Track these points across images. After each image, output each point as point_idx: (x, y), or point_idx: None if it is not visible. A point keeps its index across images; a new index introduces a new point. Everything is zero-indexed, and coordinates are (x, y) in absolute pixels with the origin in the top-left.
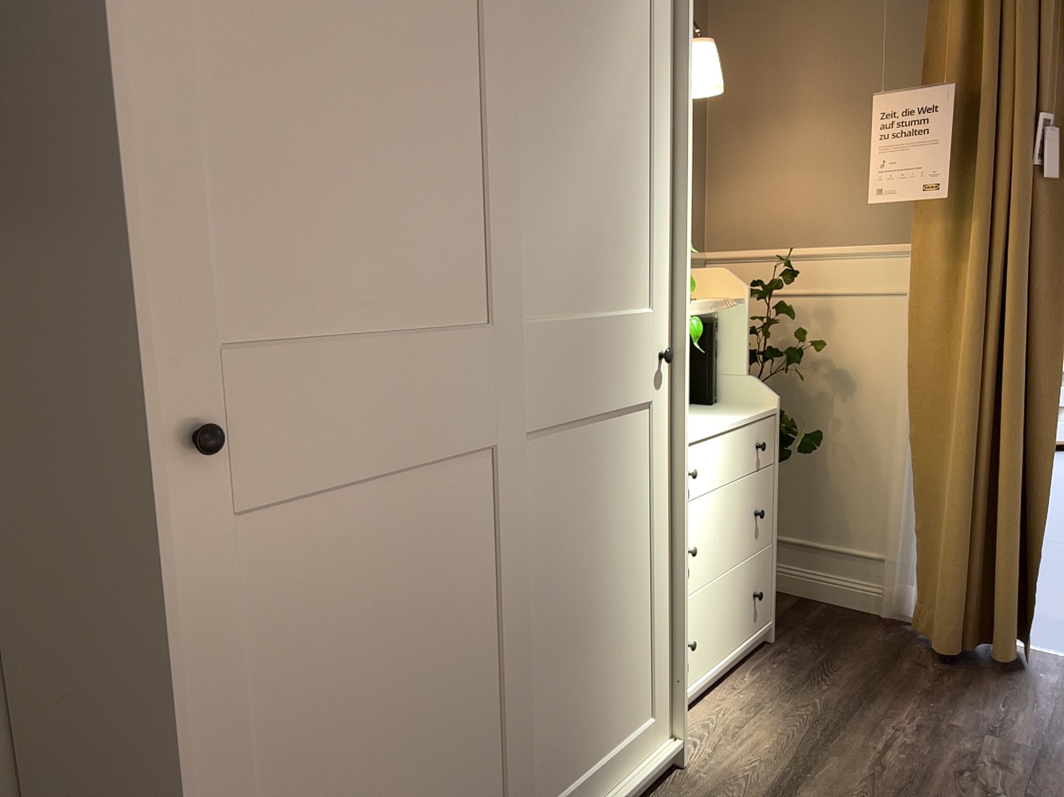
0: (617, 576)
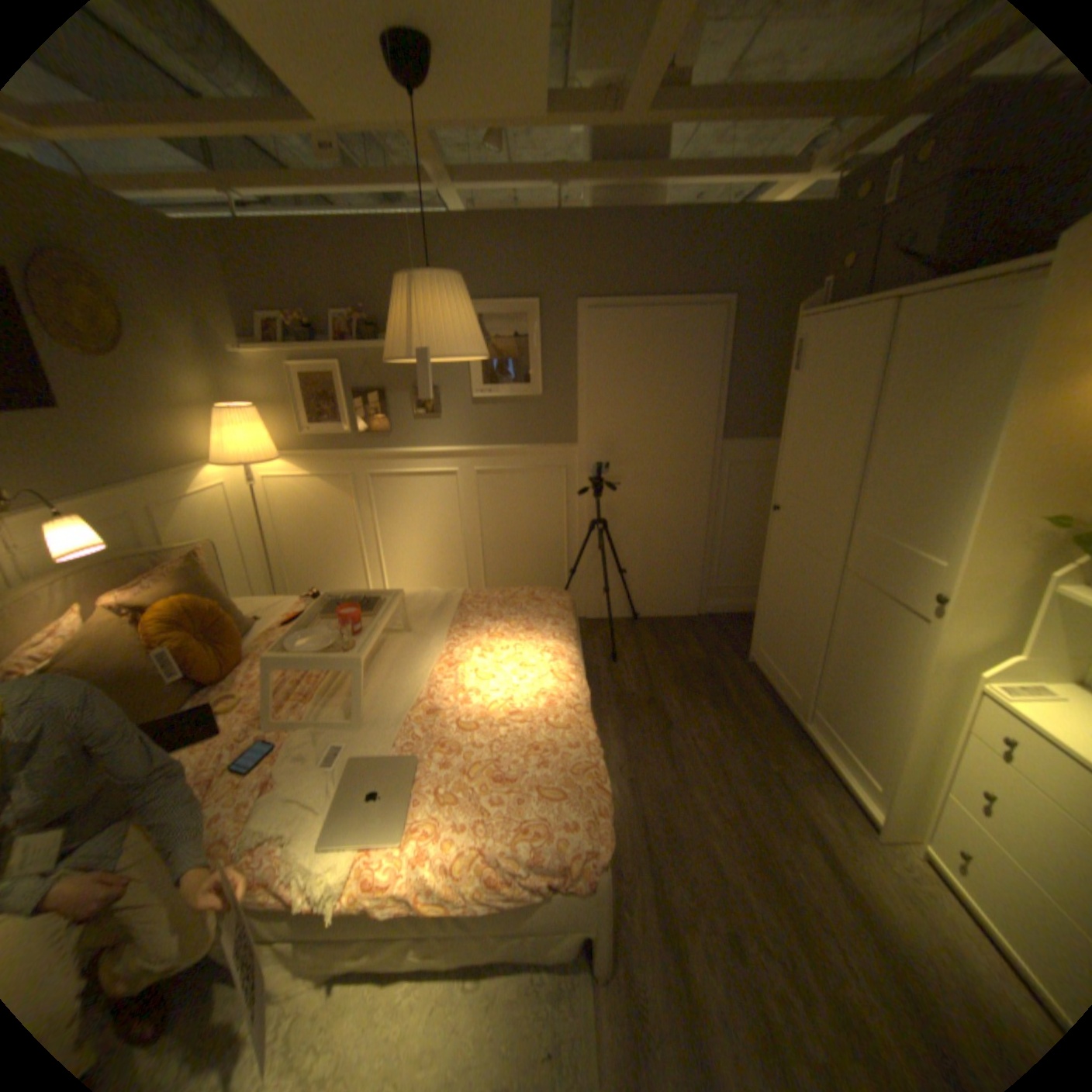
0: (881, 686)
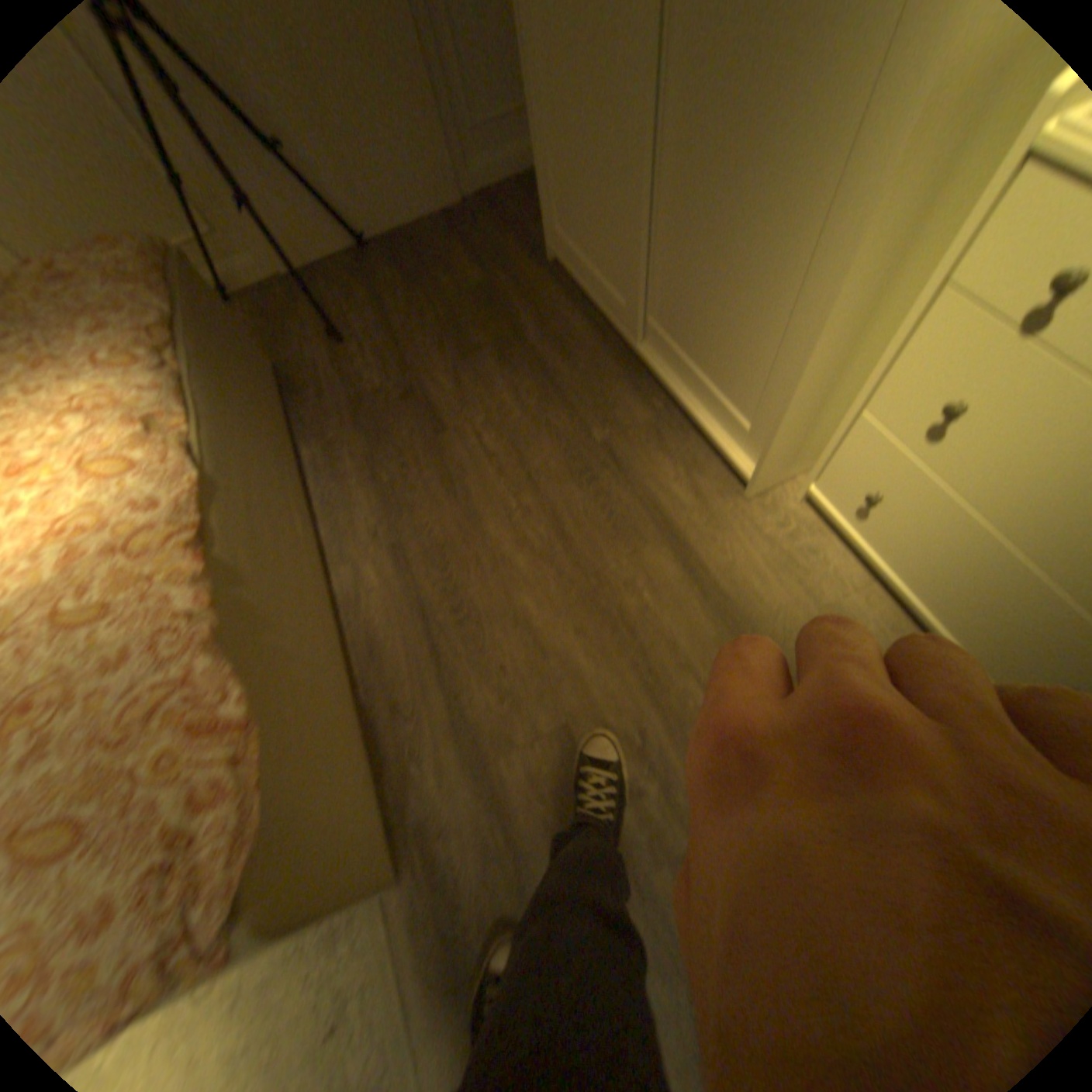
0: (751, 233)
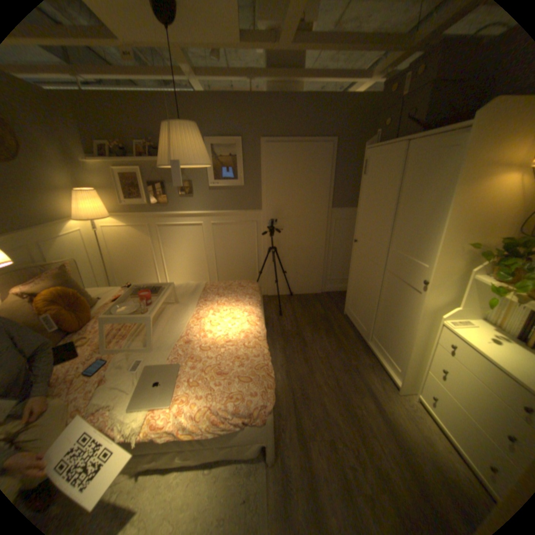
0: (400, 323)
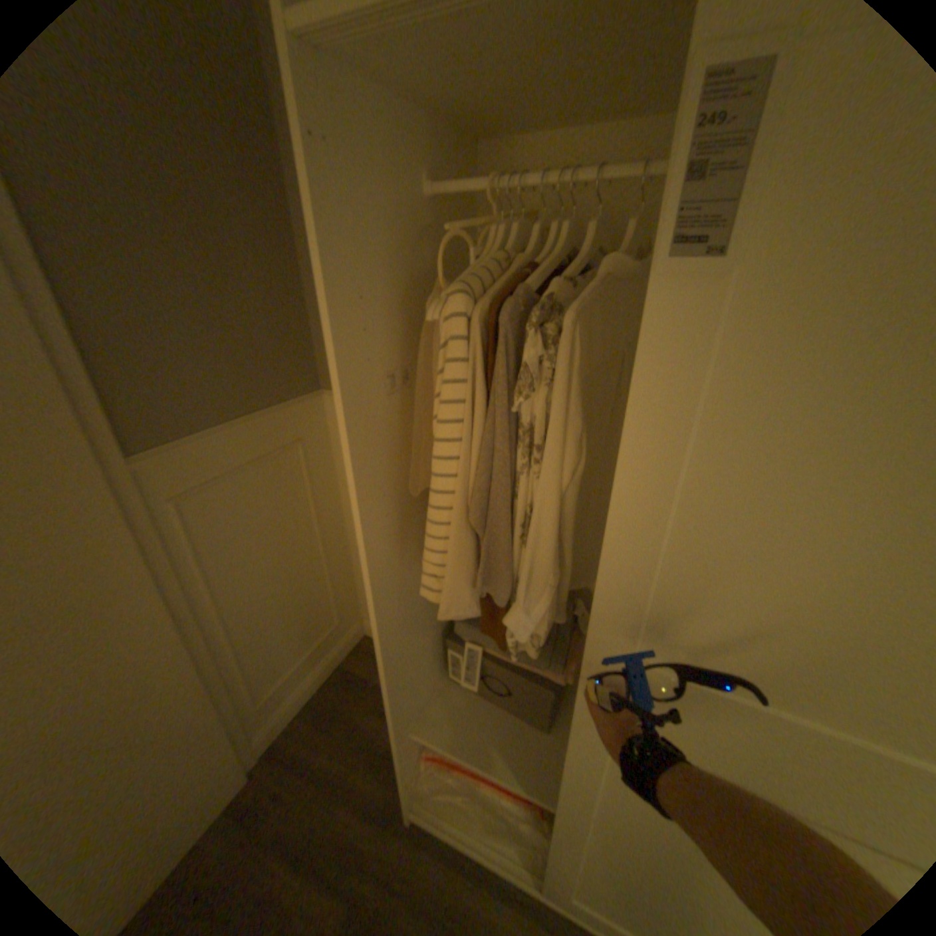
0: None
